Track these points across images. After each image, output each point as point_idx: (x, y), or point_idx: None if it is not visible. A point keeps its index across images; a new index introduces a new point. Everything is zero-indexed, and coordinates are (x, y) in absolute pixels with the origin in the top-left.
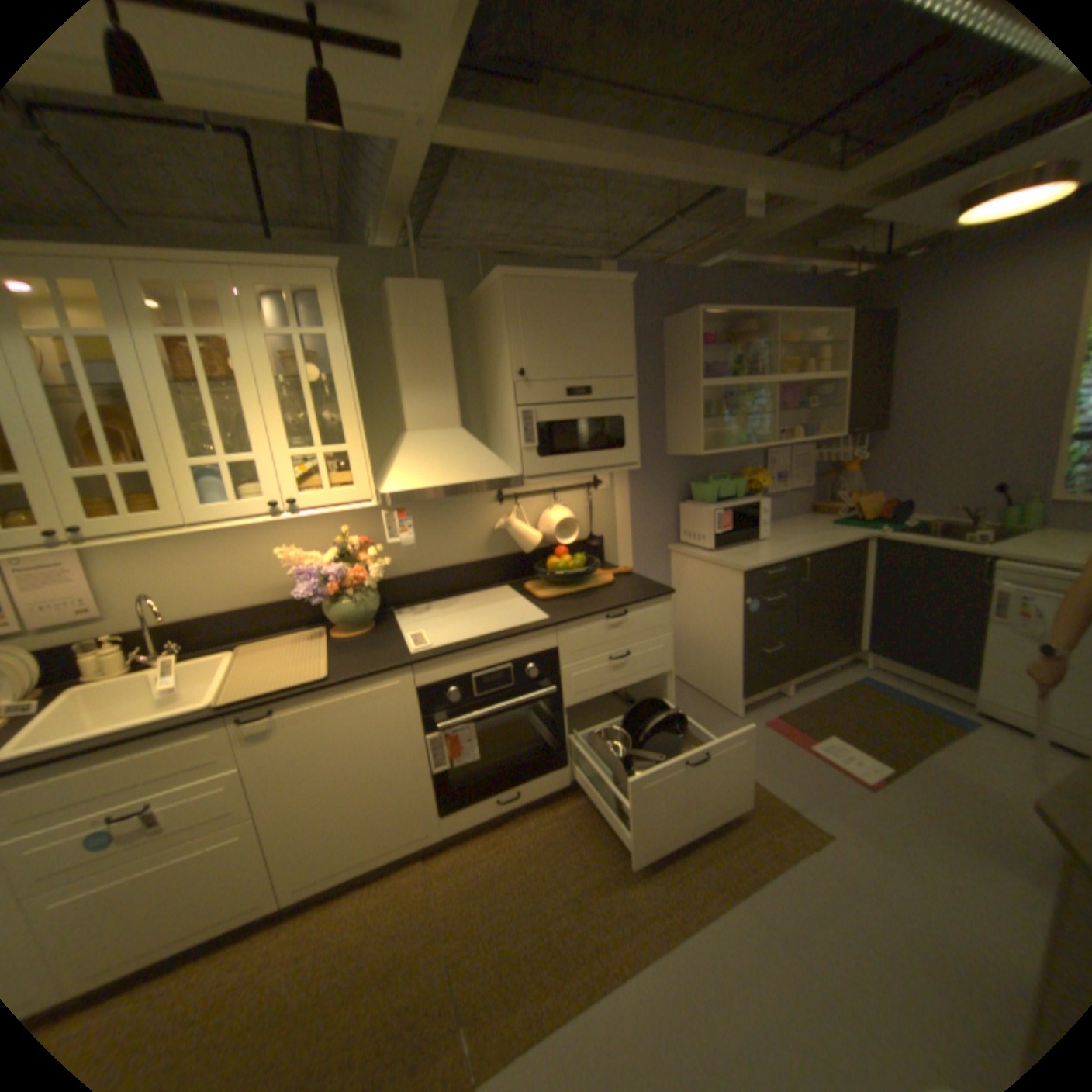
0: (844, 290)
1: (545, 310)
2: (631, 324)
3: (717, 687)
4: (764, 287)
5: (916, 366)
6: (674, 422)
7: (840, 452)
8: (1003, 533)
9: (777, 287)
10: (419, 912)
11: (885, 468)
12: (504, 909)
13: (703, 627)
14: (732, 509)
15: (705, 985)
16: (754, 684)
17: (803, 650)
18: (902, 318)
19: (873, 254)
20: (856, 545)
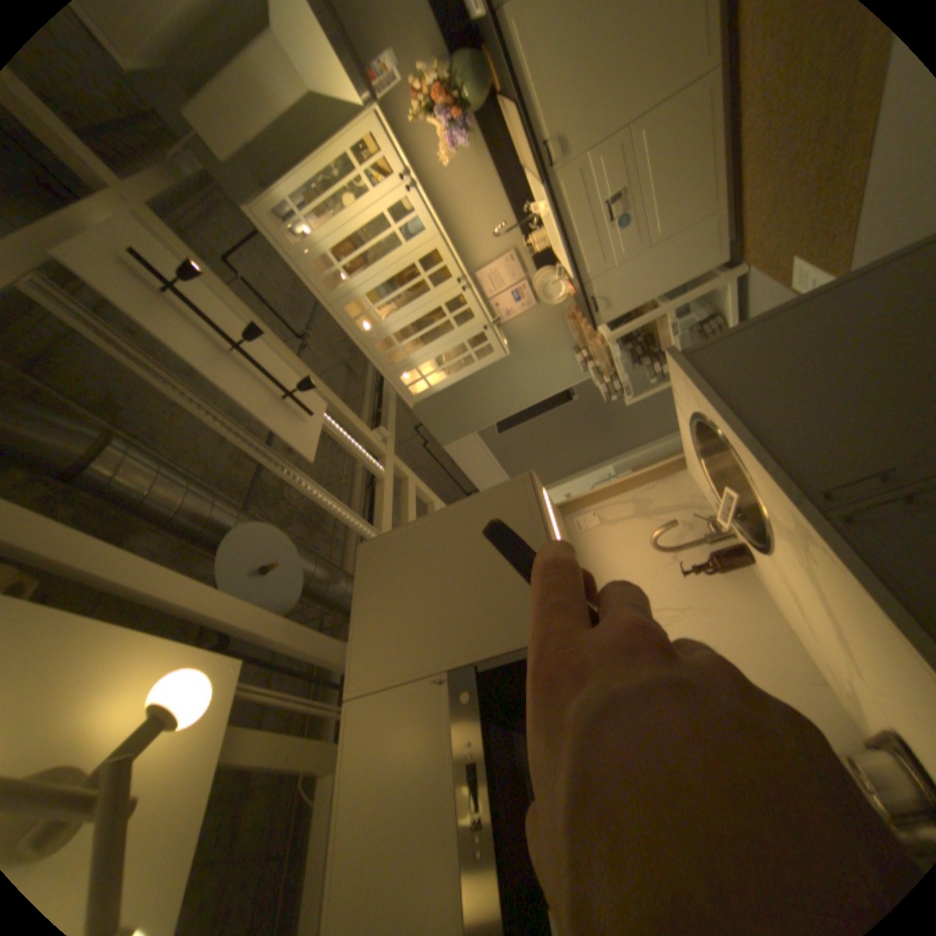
0: None
1: None
2: None
3: None
4: None
5: None
6: None
7: None
8: None
9: None
10: None
11: None
12: None
13: None
14: None
15: None
16: None
17: None
18: None
19: None
20: None
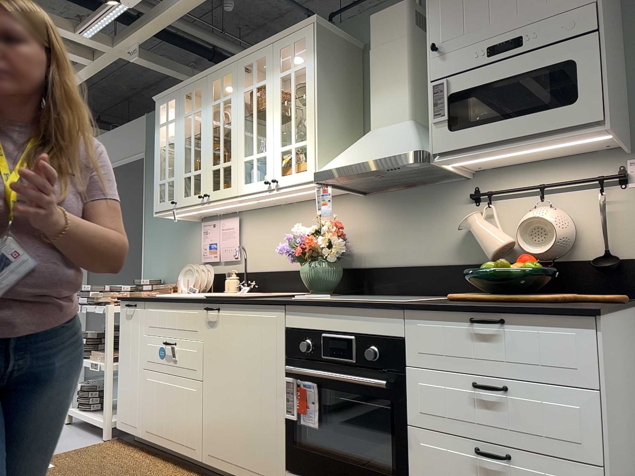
0: None
1: None
2: None
3: None
4: None
5: None
6: None
7: None
8: None
9: None
10: None
11: None
12: None
13: None
14: None
15: None
16: None
17: None
18: None
19: None
20: None
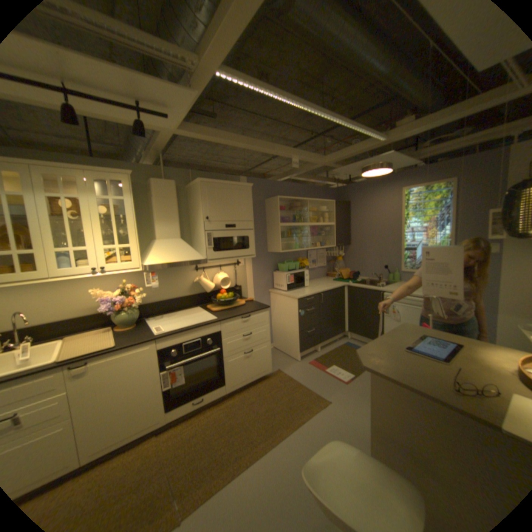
0: (332, 193)
1: (217, 195)
2: (251, 201)
3: (290, 349)
4: (303, 190)
5: (357, 222)
6: (270, 239)
7: (334, 252)
8: (388, 283)
9: (308, 190)
10: (154, 457)
11: (350, 259)
12: (195, 449)
13: (284, 323)
14: (293, 274)
15: (279, 463)
16: (303, 346)
17: (322, 331)
18: (352, 205)
19: (342, 180)
20: (340, 288)
